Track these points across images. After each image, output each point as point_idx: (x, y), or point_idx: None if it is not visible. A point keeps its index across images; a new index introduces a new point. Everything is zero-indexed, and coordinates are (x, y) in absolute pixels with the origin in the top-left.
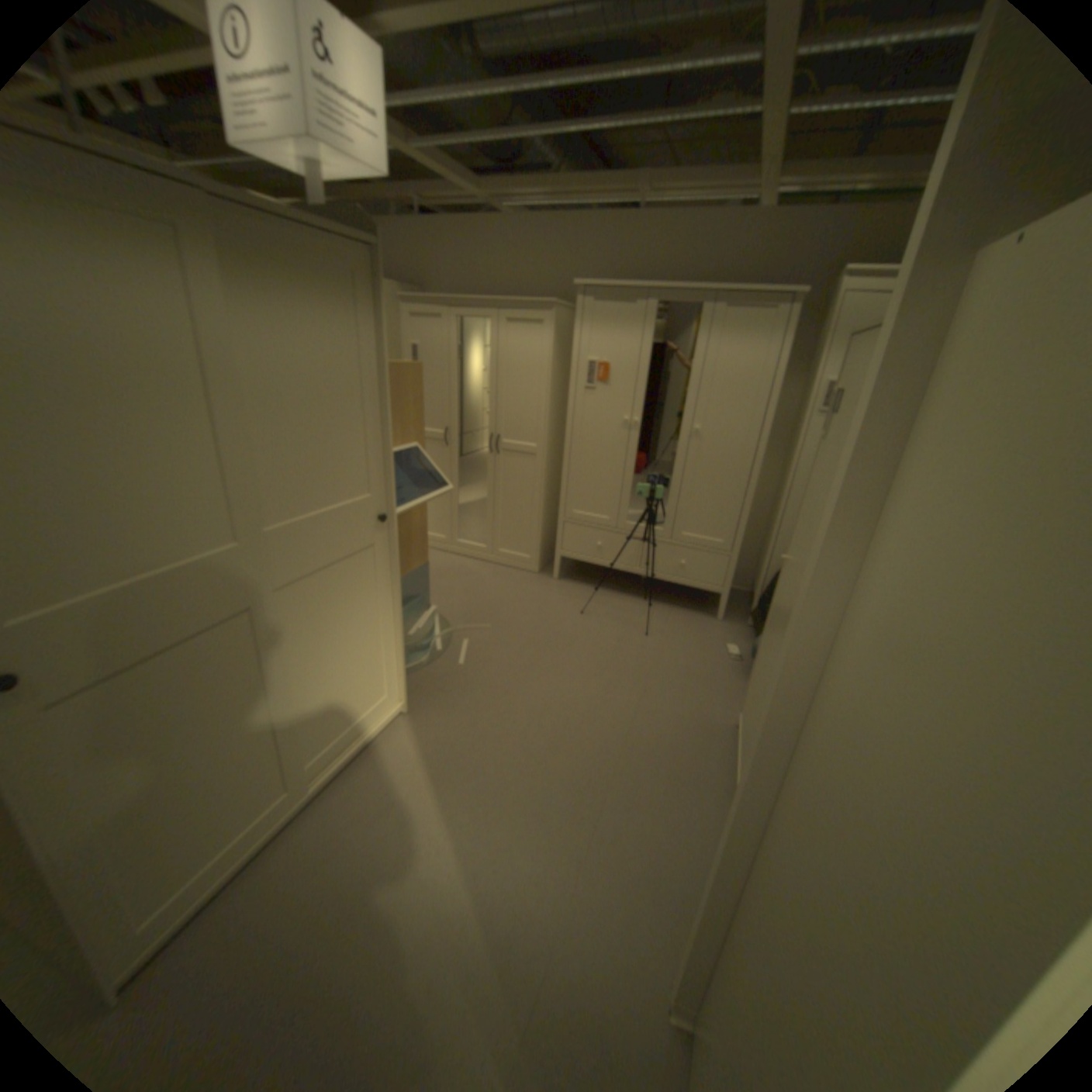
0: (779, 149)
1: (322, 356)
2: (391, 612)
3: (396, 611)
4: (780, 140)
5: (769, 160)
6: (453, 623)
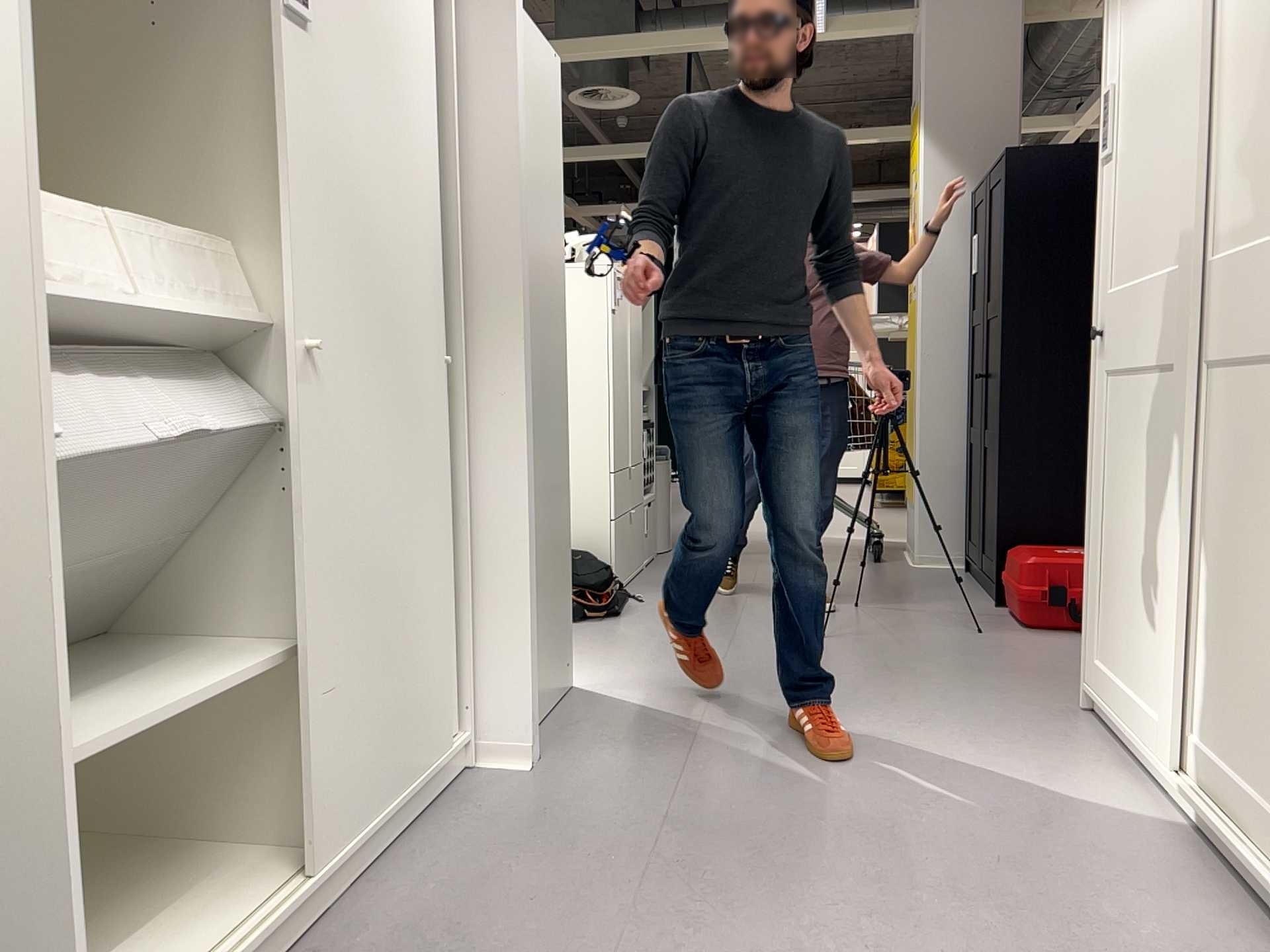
0: None
1: None
2: None
3: None
4: None
5: None
6: None
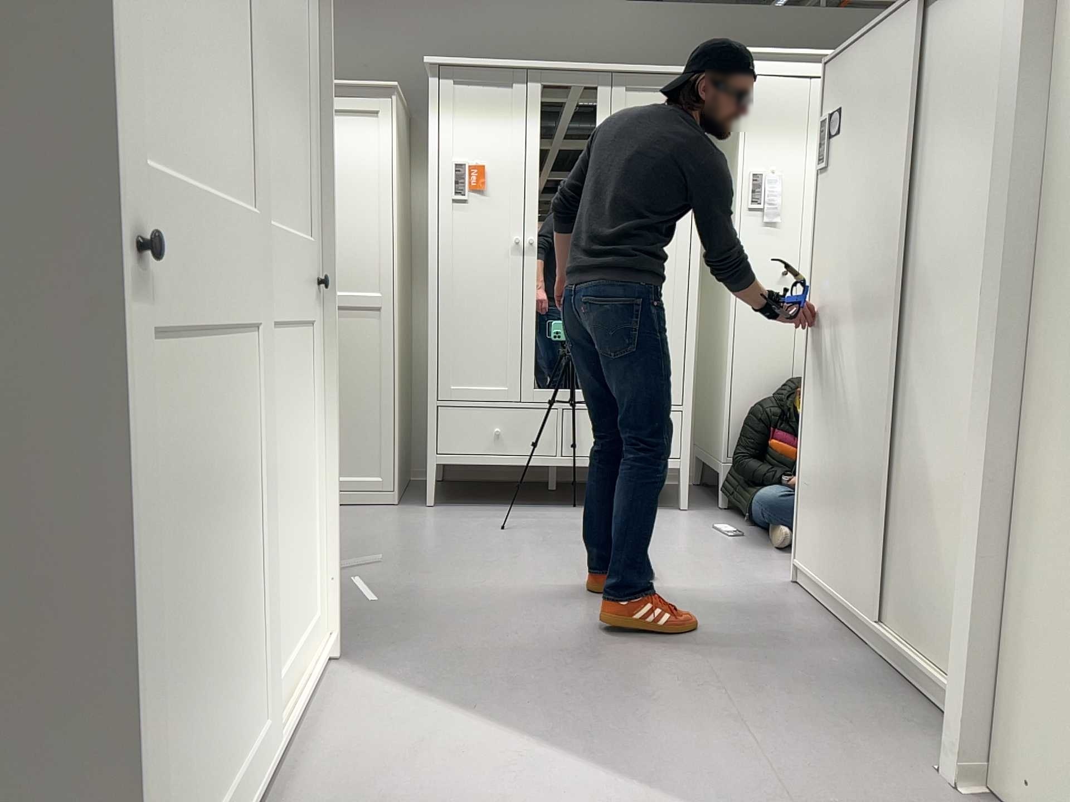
0: None
1: (285, 4)
2: (319, 457)
3: (326, 456)
4: None
5: None
6: None
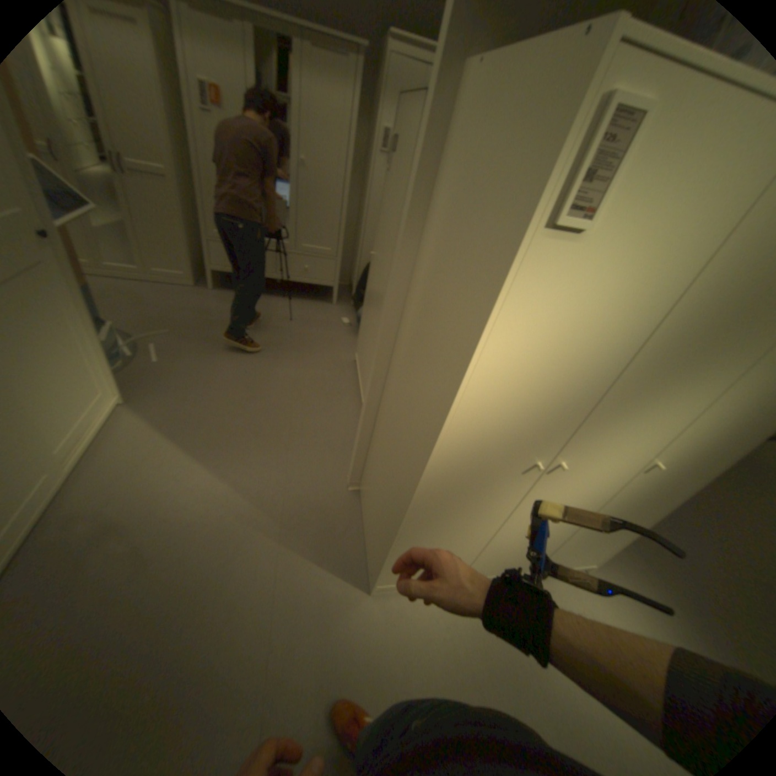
0: None
1: None
2: (77, 325)
3: (82, 323)
4: None
5: None
6: (129, 335)
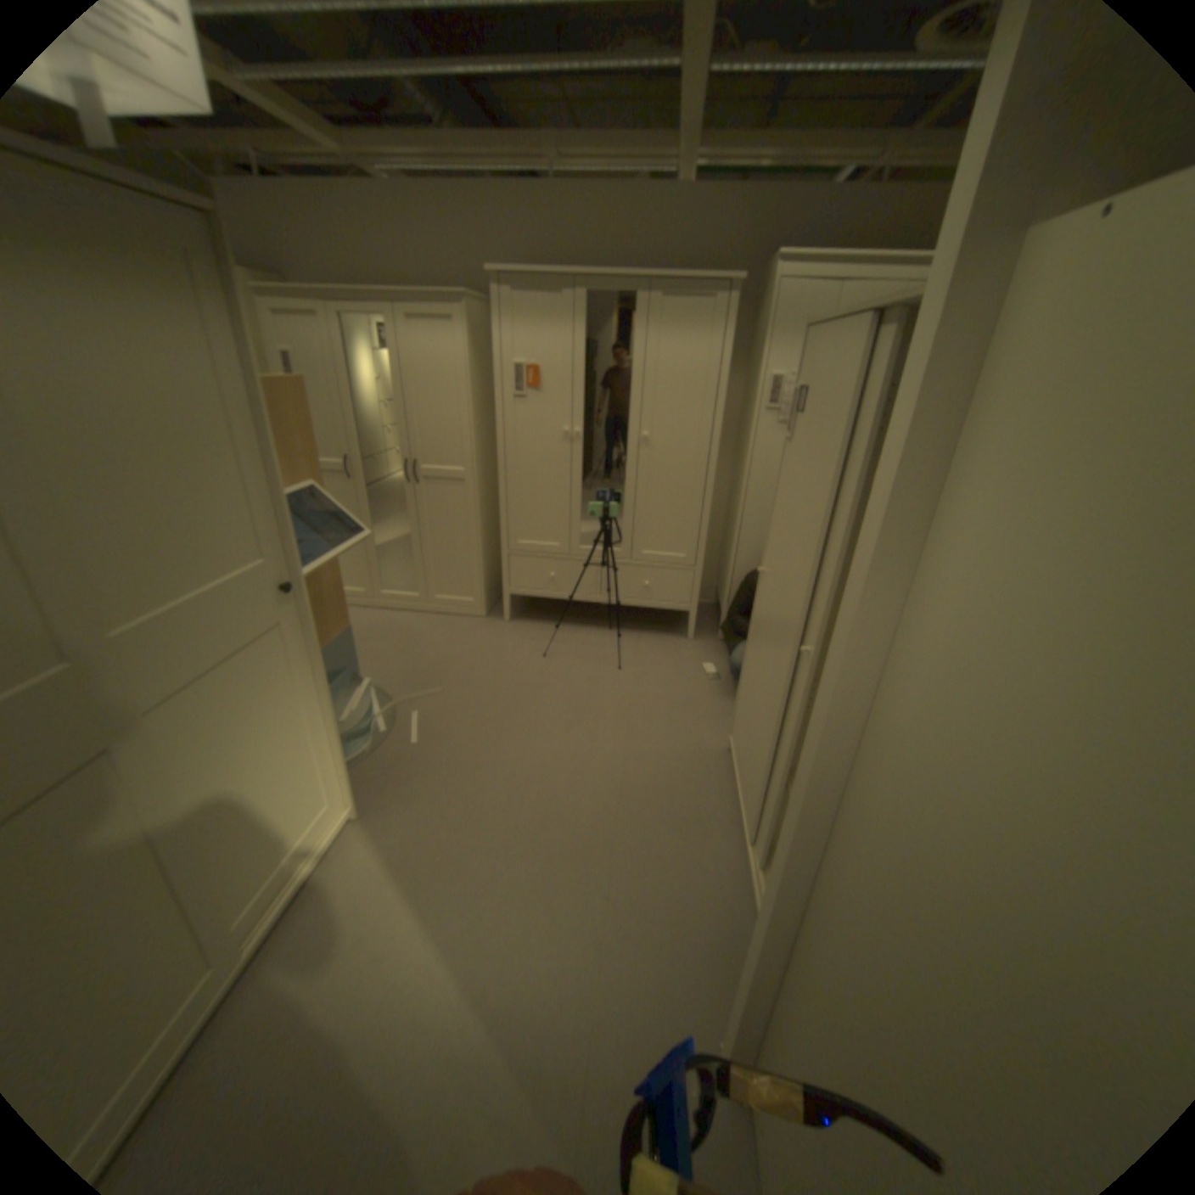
0: (698, 113)
1: (156, 376)
2: (315, 703)
3: (323, 699)
4: (700, 102)
5: (688, 125)
6: (394, 694)
